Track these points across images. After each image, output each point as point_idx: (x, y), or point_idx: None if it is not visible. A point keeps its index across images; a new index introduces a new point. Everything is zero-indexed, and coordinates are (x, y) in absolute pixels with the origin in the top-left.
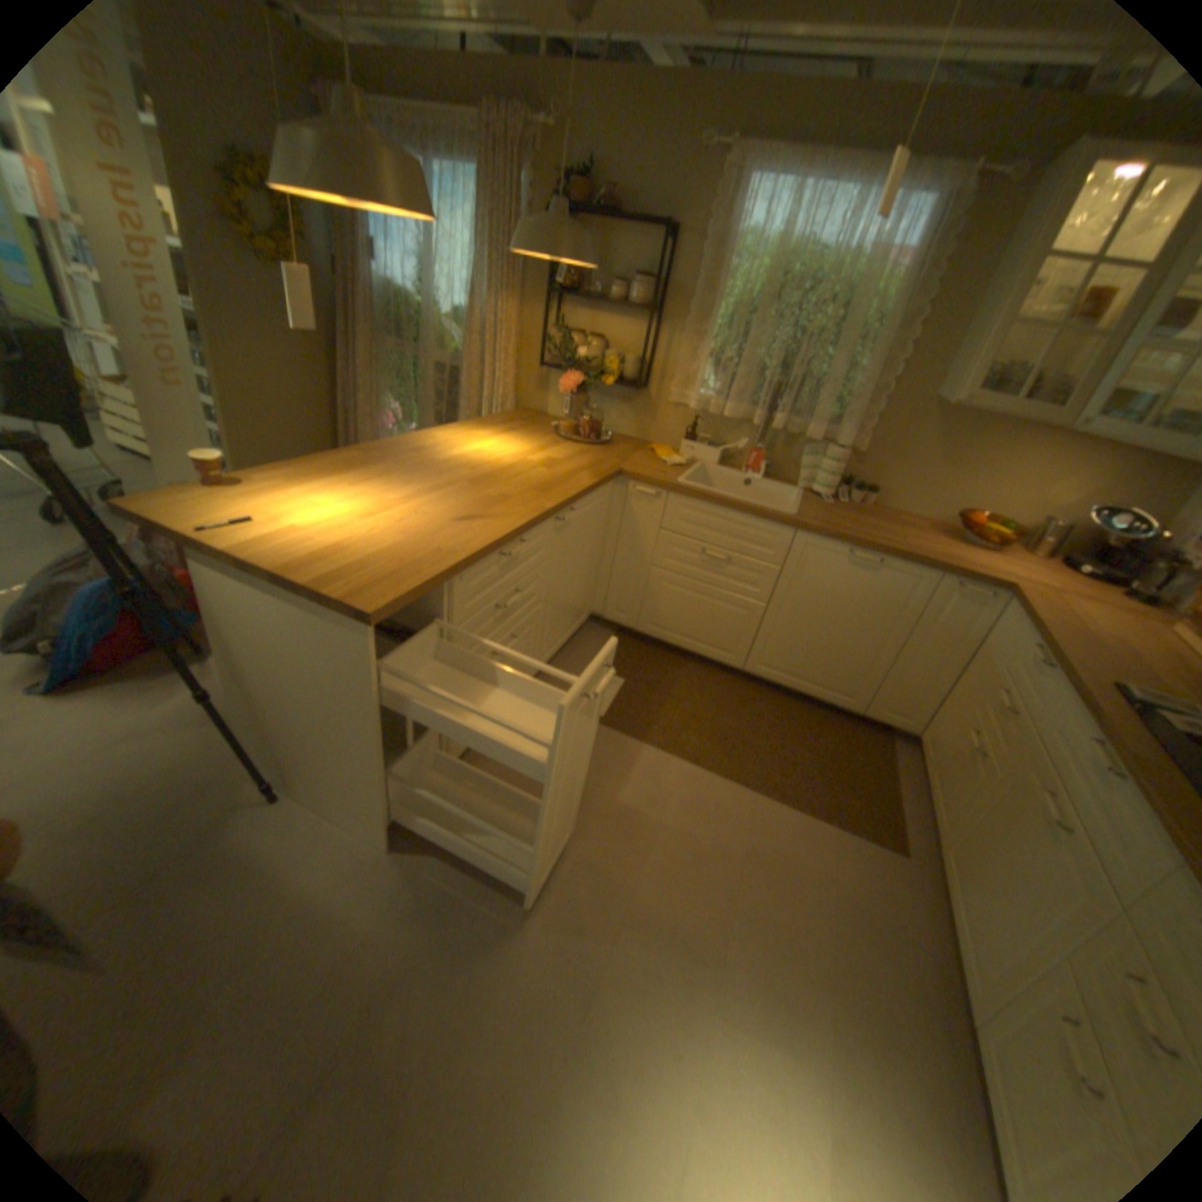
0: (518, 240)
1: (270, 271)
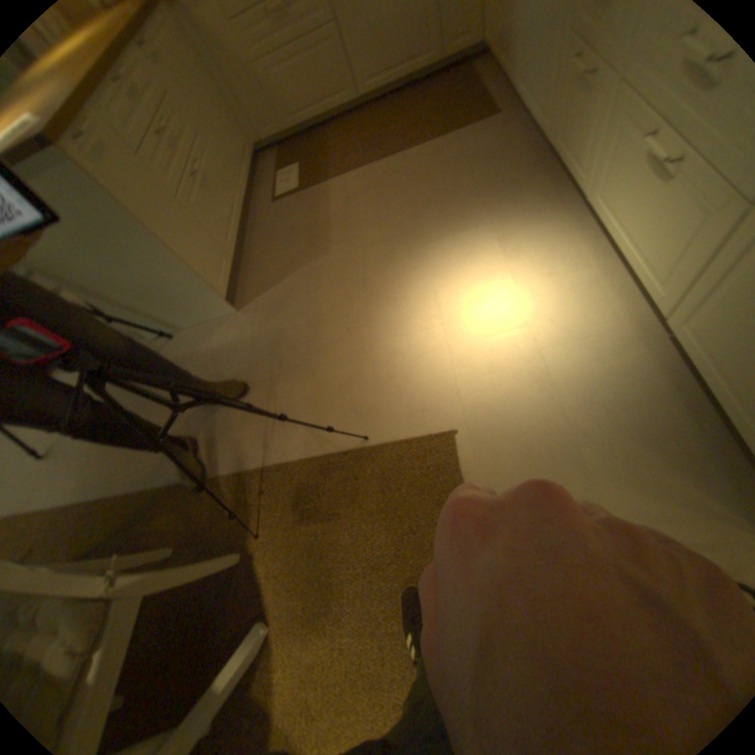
0: None
1: None
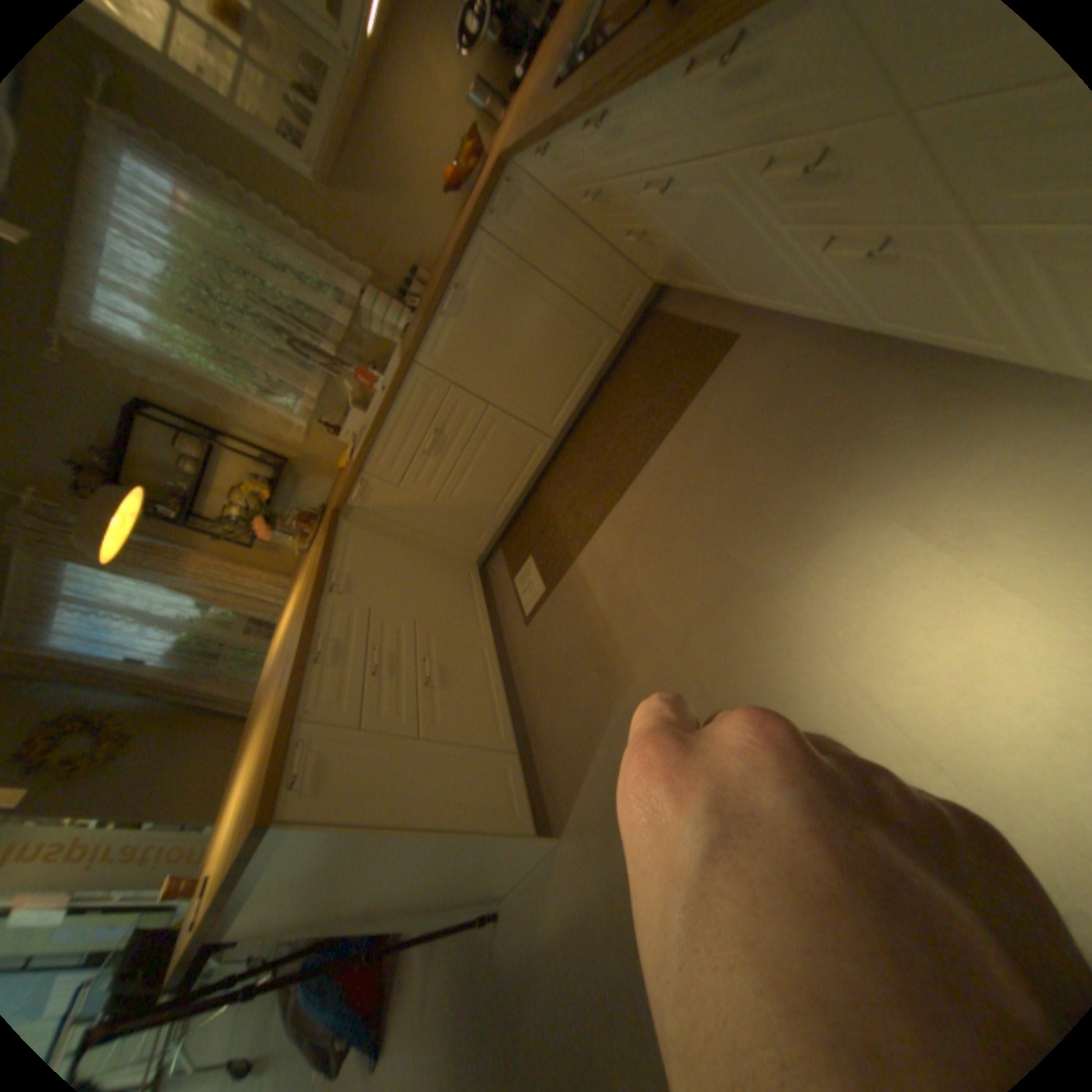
0: (102, 551)
1: (131, 750)
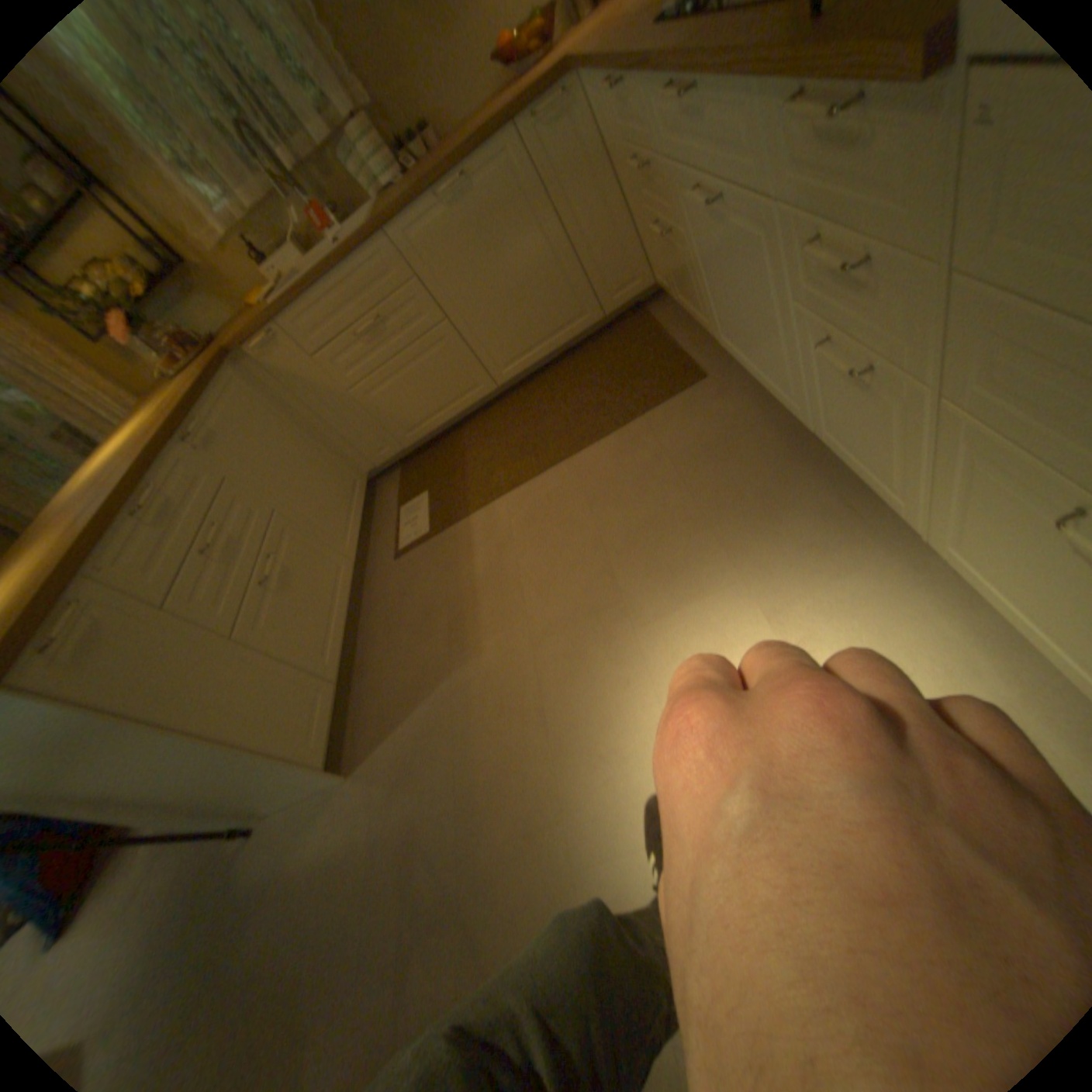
0: None
1: None
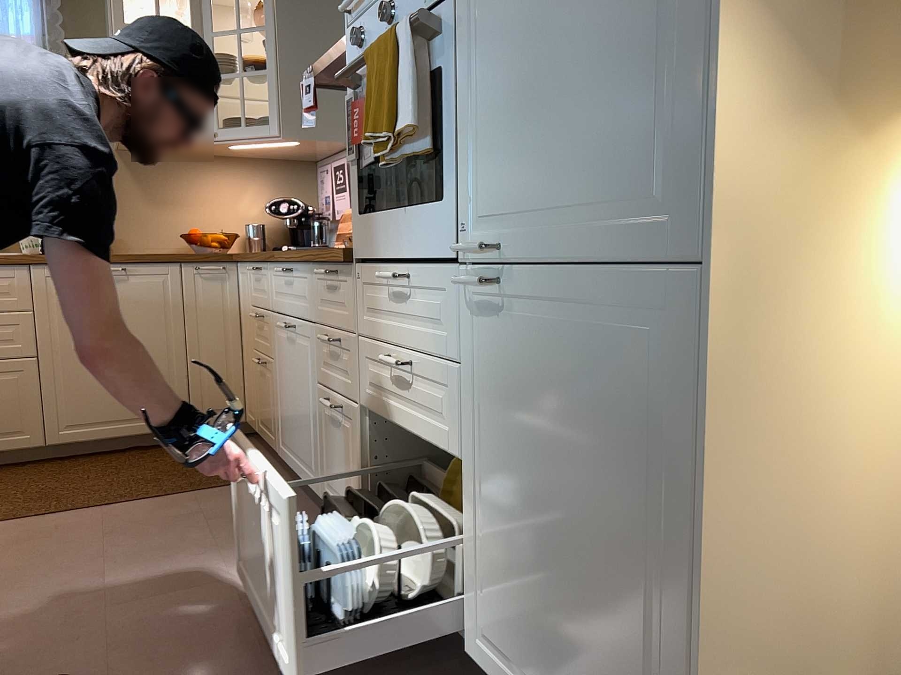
0: None
1: None
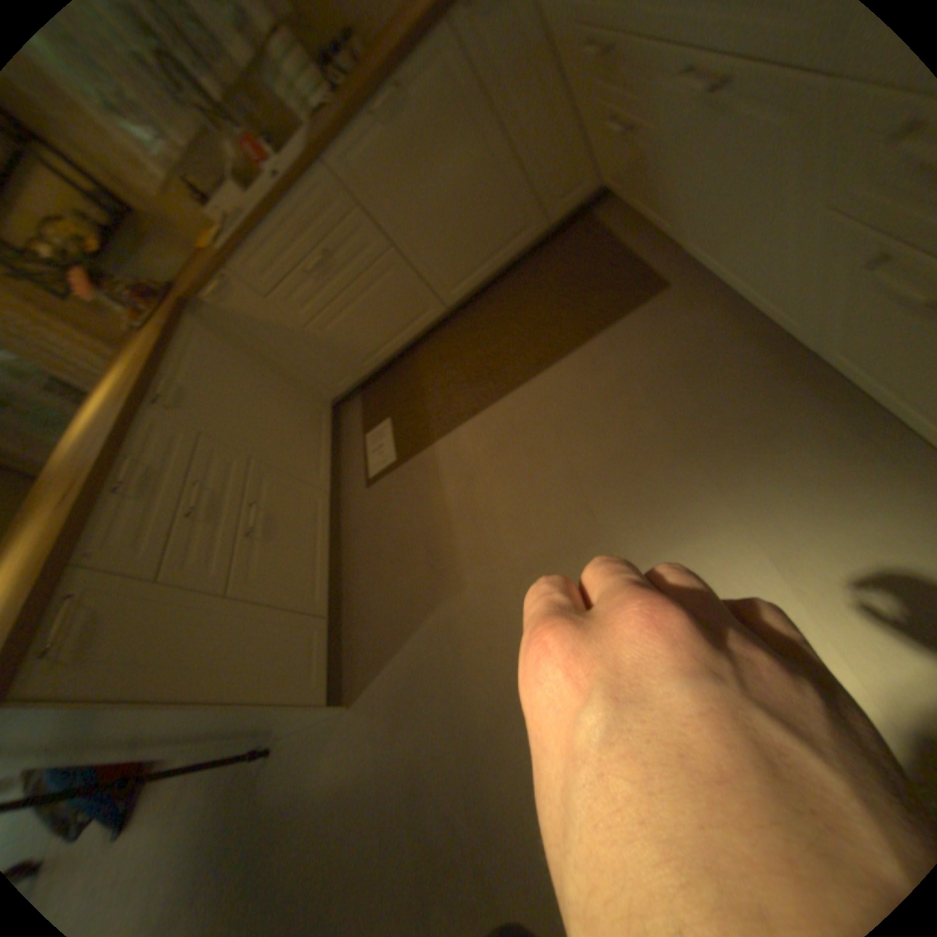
0: None
1: None
